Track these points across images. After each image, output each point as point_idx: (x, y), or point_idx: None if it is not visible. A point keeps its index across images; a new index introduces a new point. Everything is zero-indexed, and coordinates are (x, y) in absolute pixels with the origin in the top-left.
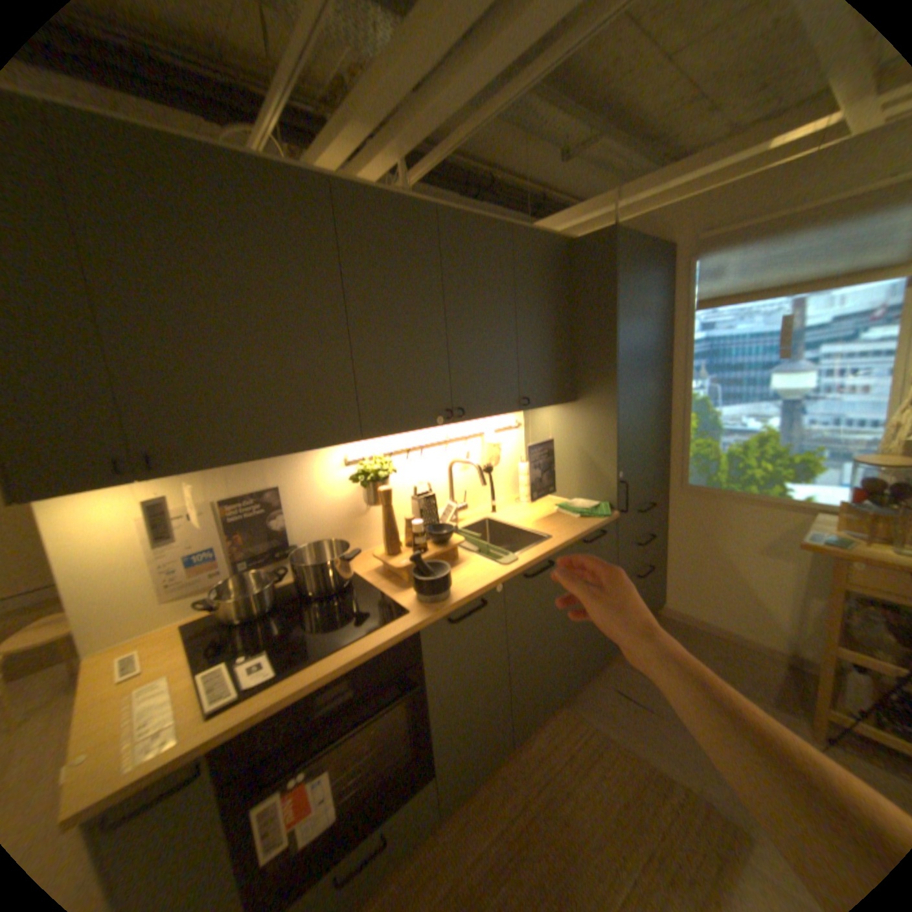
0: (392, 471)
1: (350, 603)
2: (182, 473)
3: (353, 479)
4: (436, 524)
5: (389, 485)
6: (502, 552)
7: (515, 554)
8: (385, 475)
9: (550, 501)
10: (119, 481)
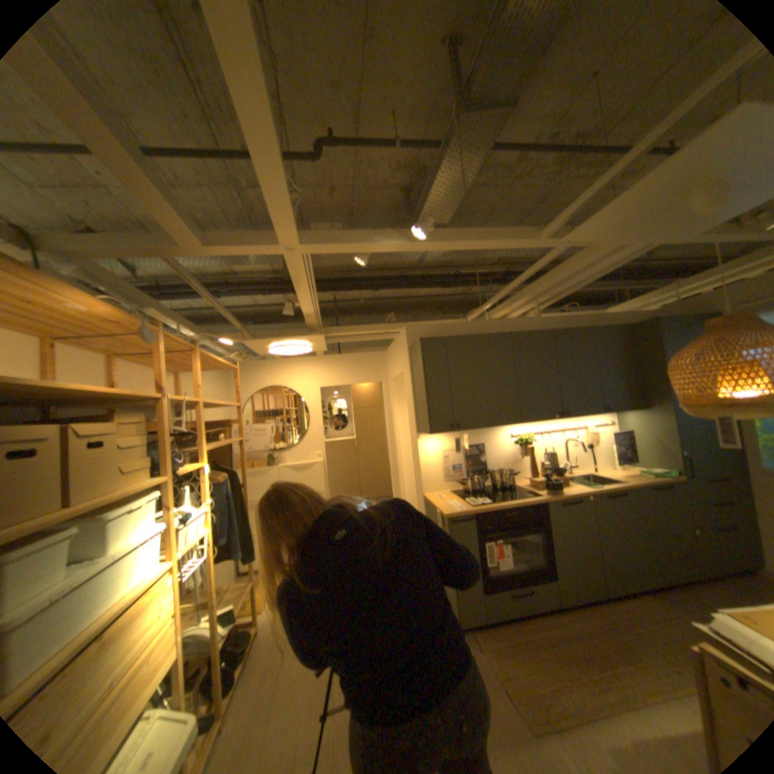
0: (533, 441)
1: (516, 492)
2: (462, 431)
3: (515, 443)
4: (556, 468)
5: (532, 447)
6: (595, 486)
7: (602, 486)
8: (529, 443)
9: (638, 470)
10: (447, 432)
